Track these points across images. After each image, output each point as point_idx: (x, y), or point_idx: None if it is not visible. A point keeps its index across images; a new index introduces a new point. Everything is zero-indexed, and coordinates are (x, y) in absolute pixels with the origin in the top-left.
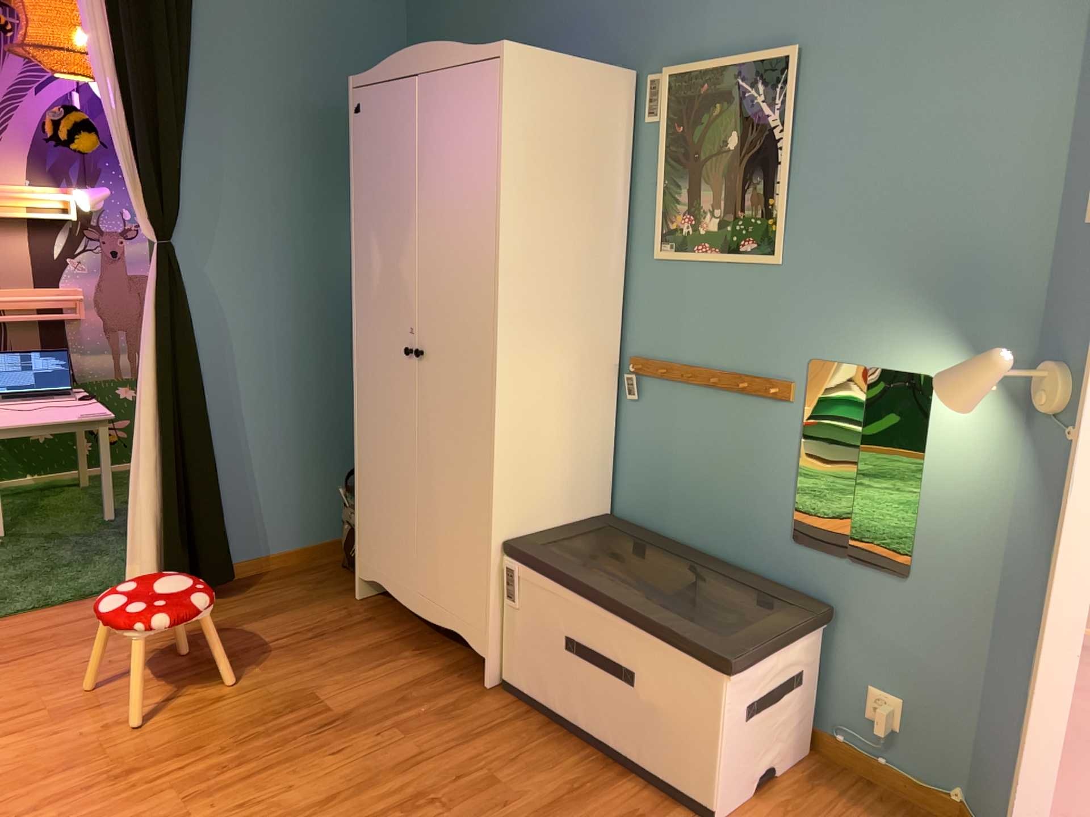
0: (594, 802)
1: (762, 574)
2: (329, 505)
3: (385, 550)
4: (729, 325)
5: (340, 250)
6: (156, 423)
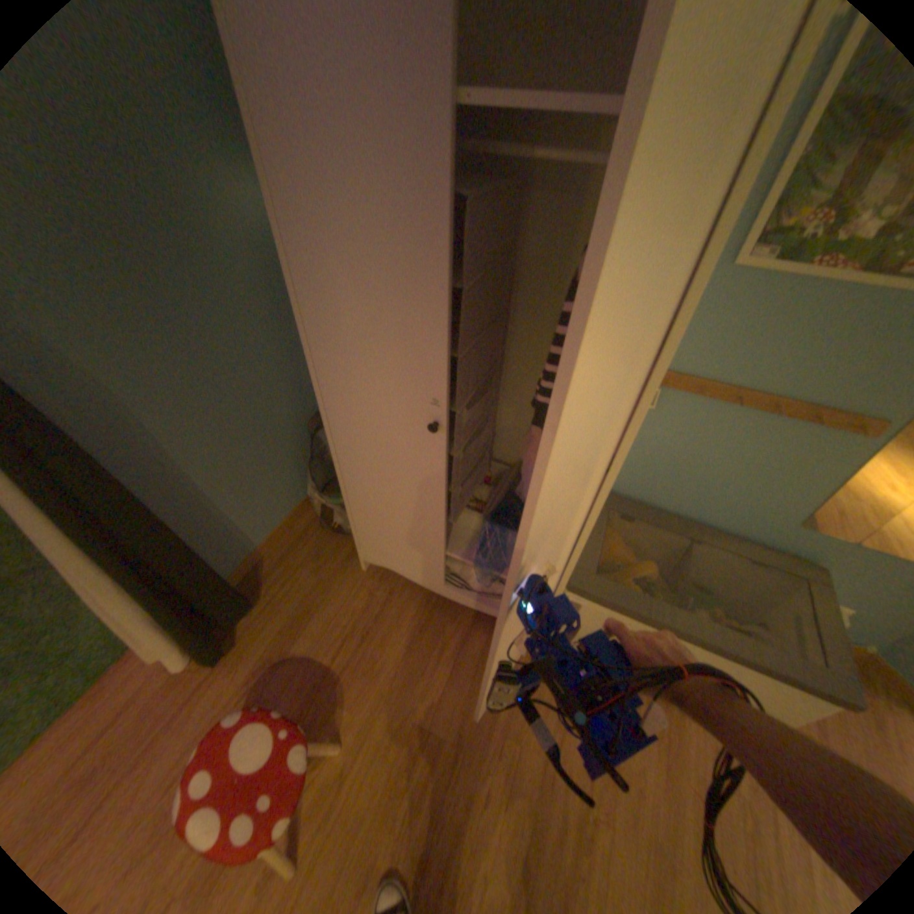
0: (690, 755)
1: (755, 539)
2: (290, 483)
3: (403, 557)
4: (826, 355)
5: (209, 222)
6: (94, 566)
